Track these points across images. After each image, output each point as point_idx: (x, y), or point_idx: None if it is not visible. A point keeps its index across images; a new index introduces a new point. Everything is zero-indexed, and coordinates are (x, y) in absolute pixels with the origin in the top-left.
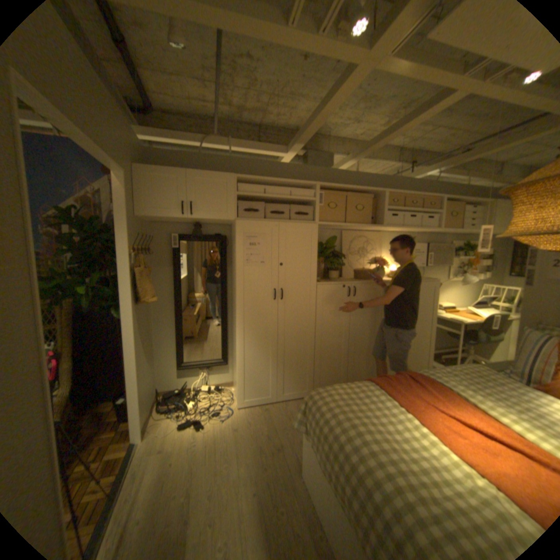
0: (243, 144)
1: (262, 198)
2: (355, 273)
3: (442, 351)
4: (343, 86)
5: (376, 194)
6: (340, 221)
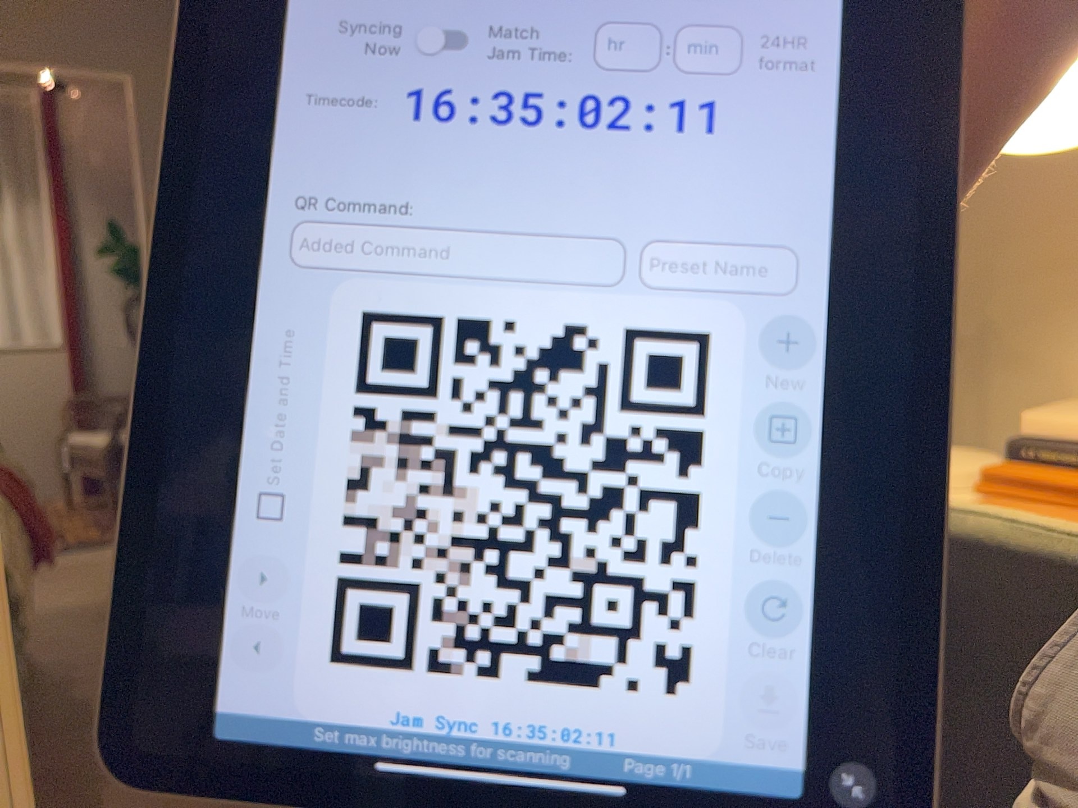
0: None
1: None
2: None
3: None
4: None
5: None
6: None
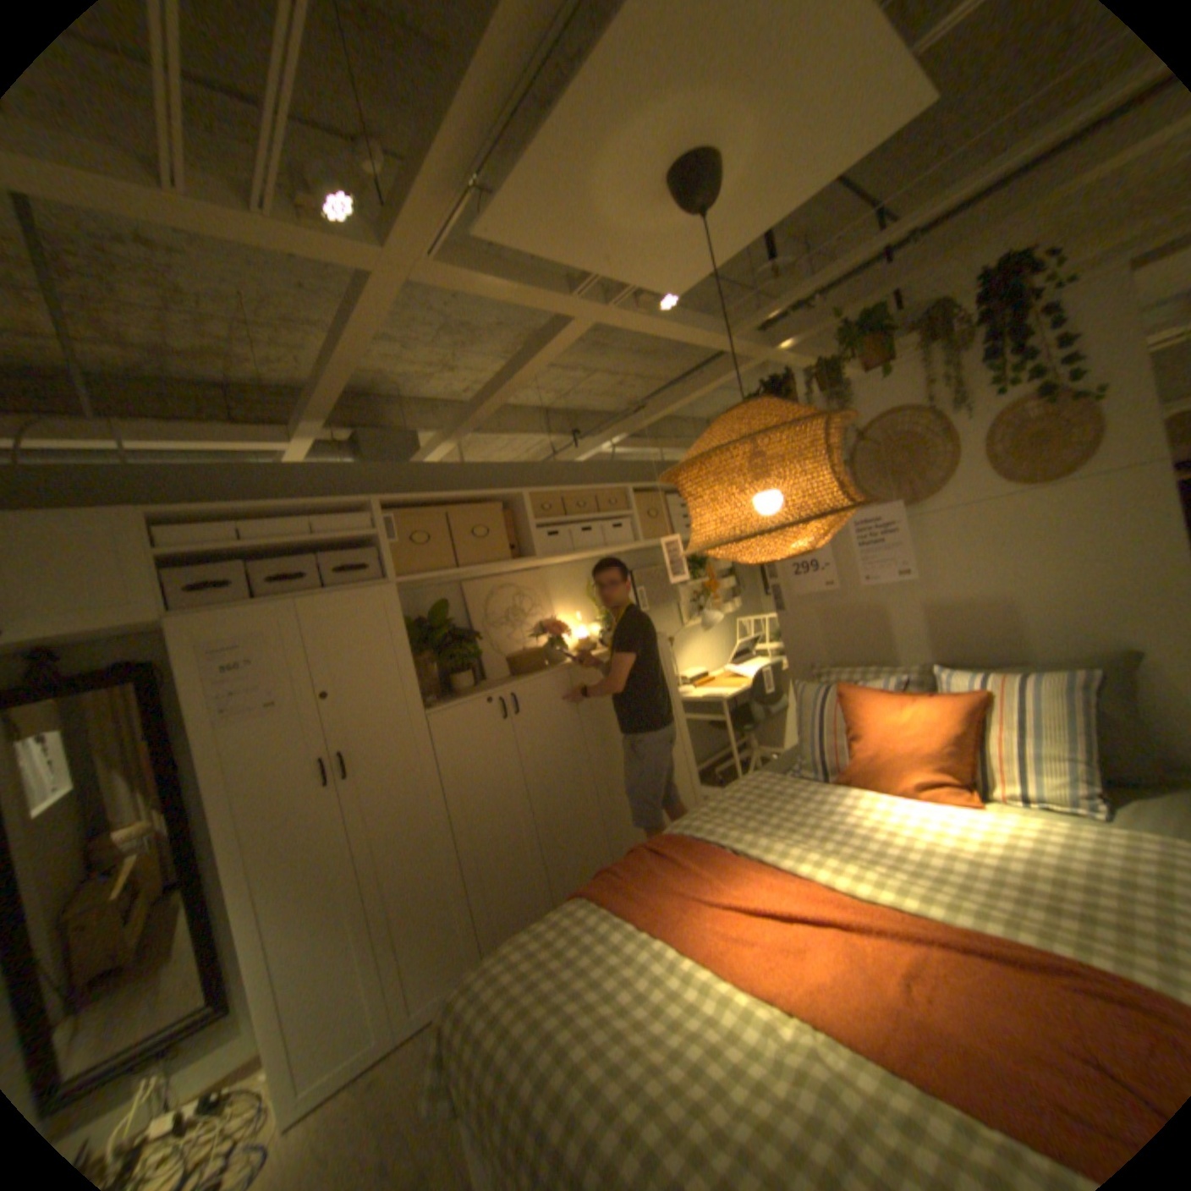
0: (159, 430)
1: (235, 550)
2: (510, 662)
3: (711, 759)
4: (357, 308)
5: (508, 499)
6: (448, 565)
